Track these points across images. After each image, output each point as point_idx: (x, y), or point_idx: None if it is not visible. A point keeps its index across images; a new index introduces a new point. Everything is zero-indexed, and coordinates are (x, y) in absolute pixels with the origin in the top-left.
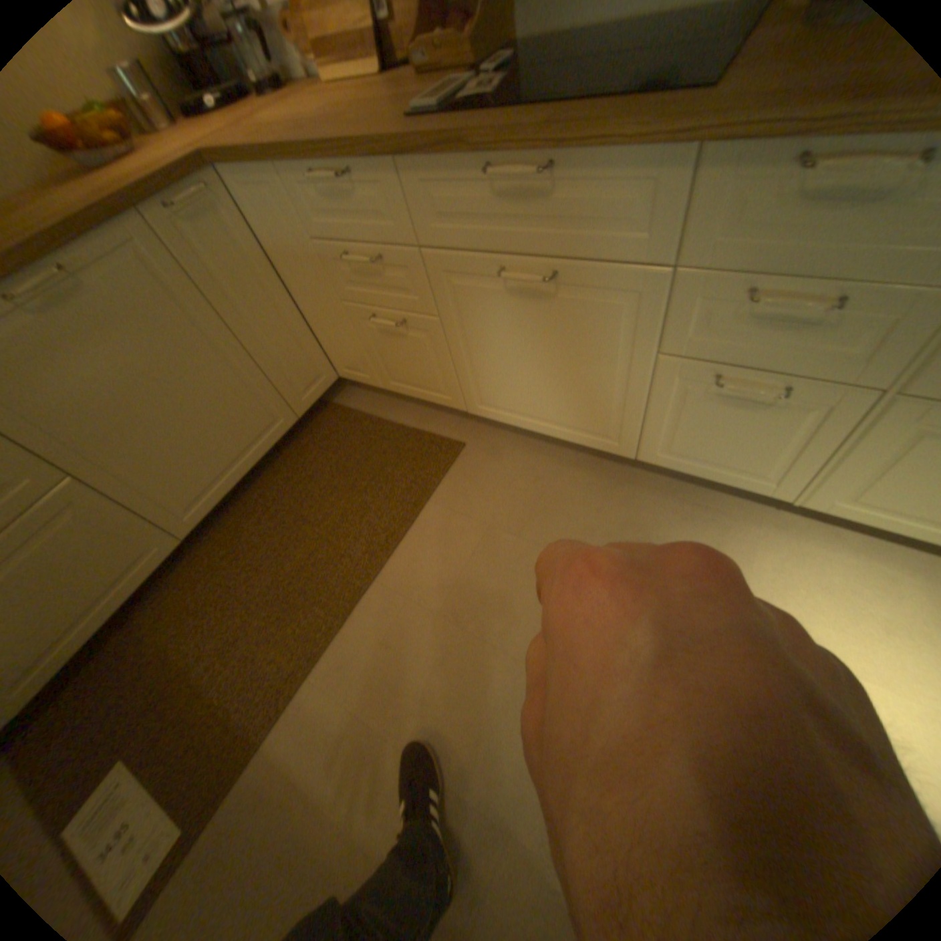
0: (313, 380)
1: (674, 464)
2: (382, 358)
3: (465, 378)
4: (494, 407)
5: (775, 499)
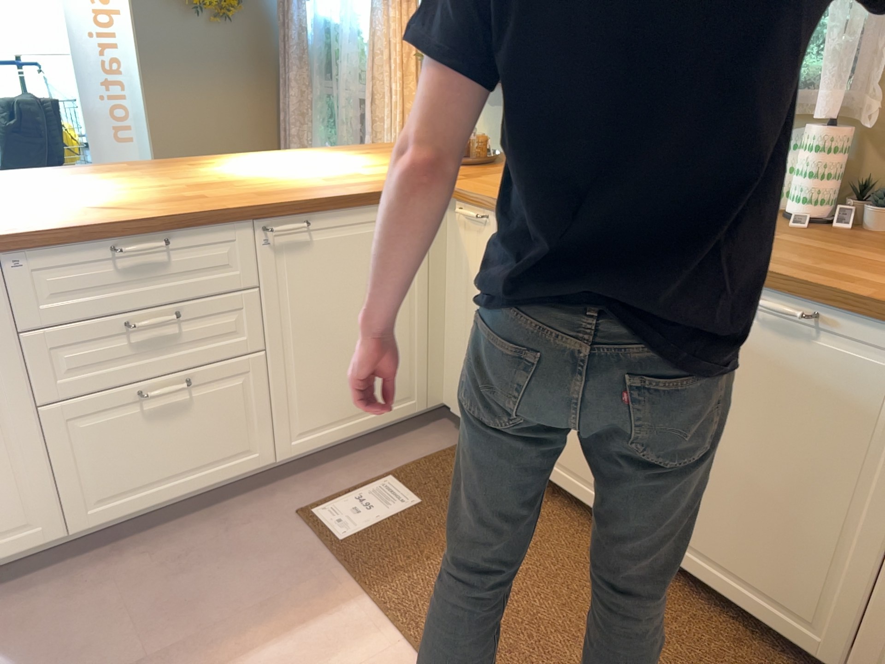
0: None
1: None
2: None
3: None
4: None
5: None
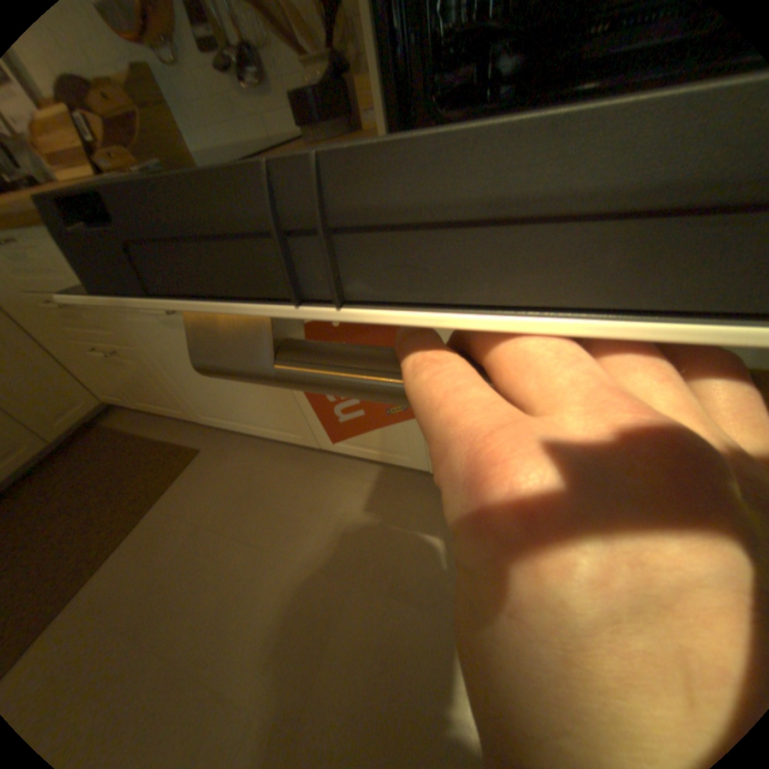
0: (67, 408)
1: (343, 450)
2: (119, 384)
3: (179, 395)
4: (210, 416)
5: (416, 469)
